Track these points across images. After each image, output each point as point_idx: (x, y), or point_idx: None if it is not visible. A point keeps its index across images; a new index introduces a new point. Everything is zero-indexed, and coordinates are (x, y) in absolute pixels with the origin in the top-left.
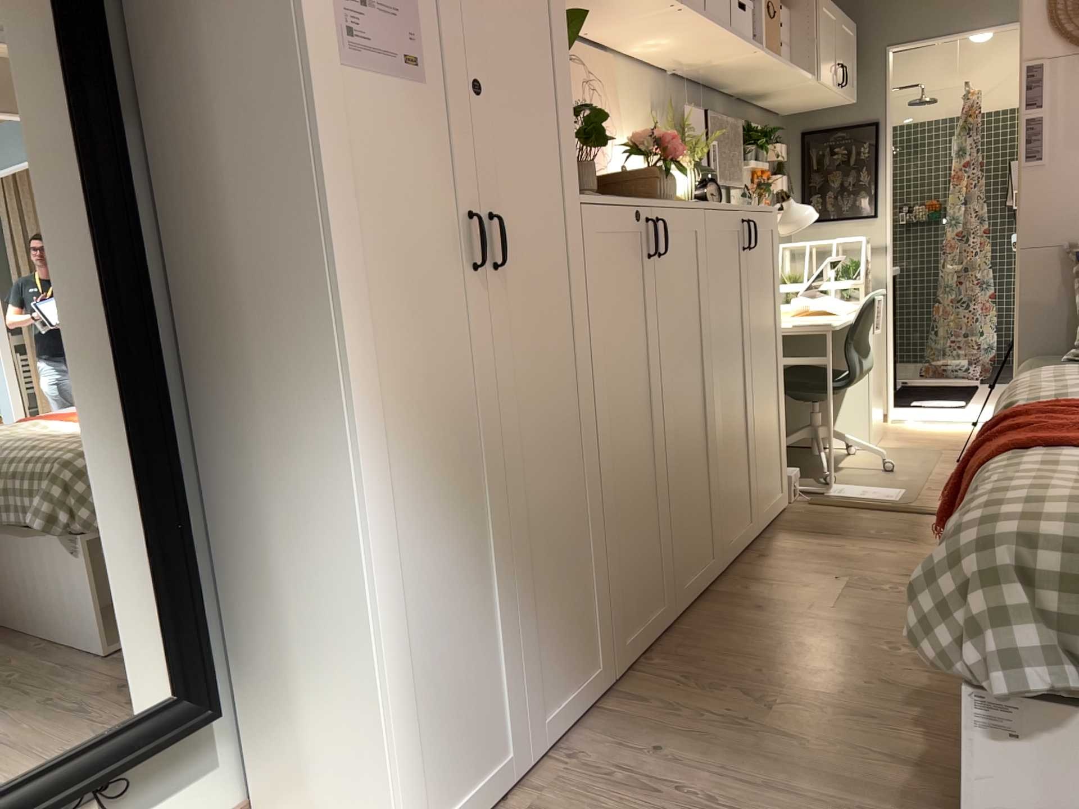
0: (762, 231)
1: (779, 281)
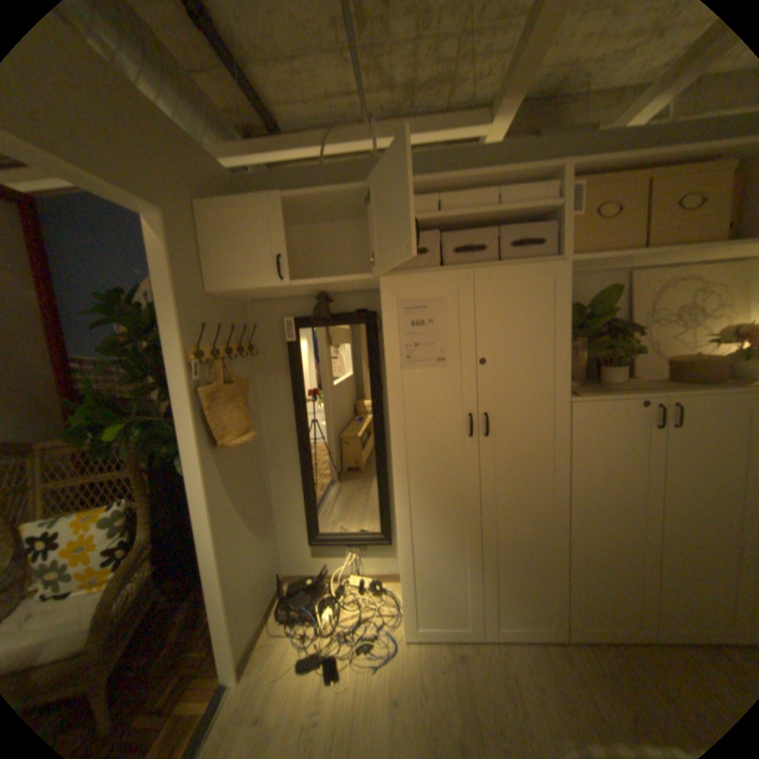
0: None
1: None
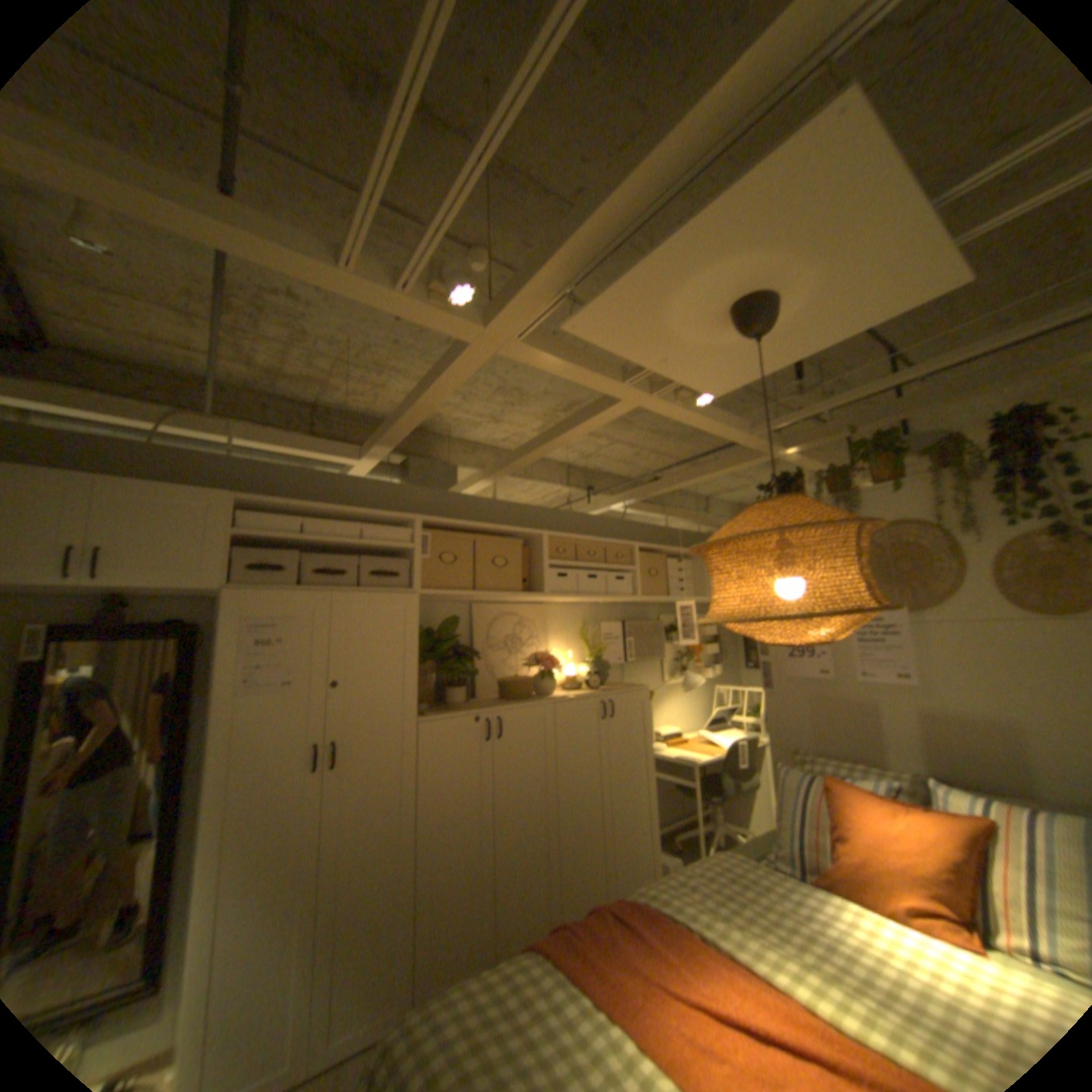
0: (627, 704)
1: (649, 732)
